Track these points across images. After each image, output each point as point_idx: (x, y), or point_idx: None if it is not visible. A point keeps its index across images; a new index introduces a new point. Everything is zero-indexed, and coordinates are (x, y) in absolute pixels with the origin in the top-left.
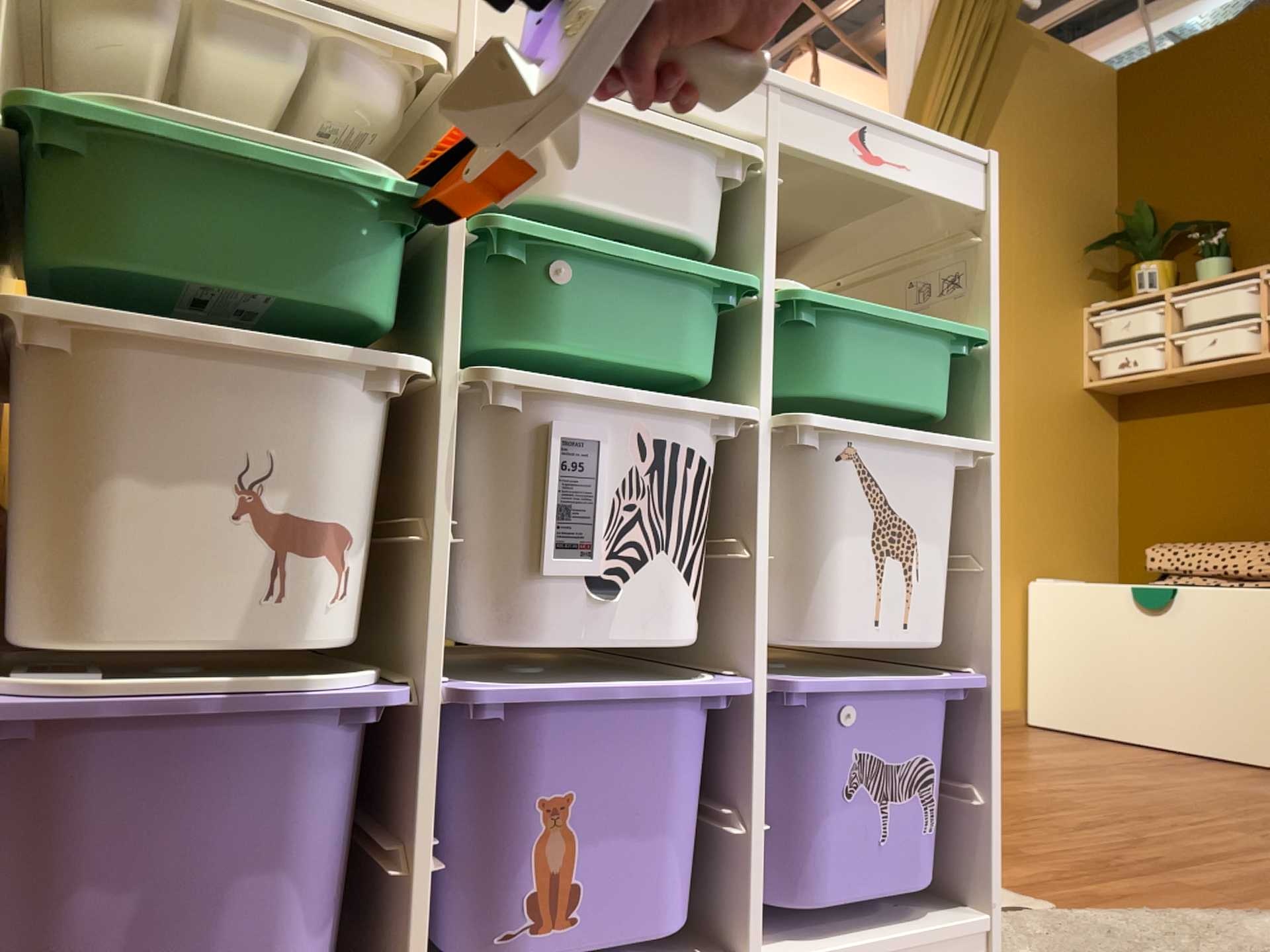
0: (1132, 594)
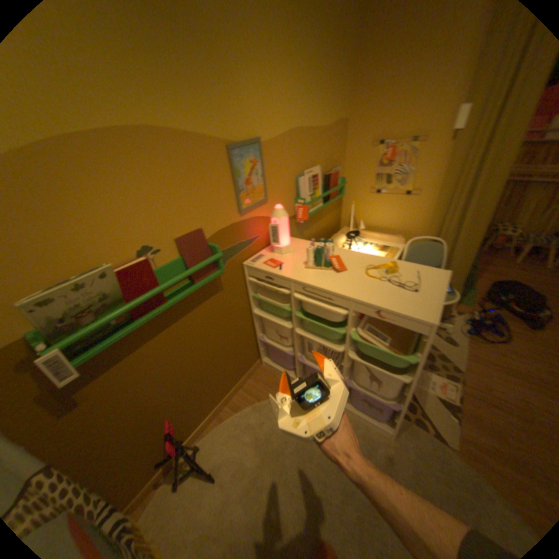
0: None
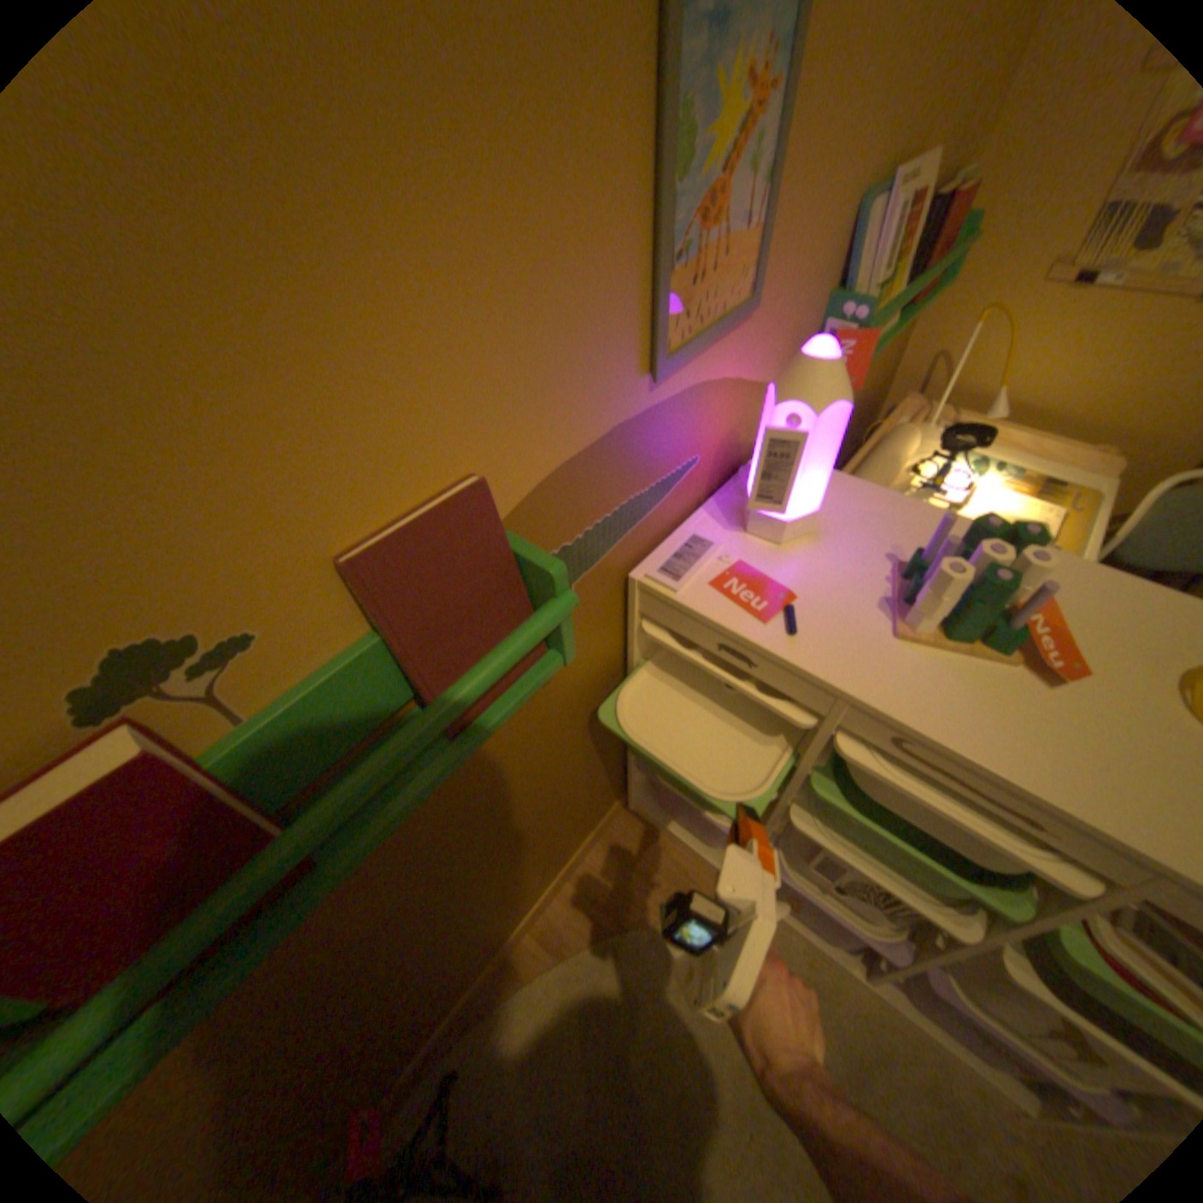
0: None
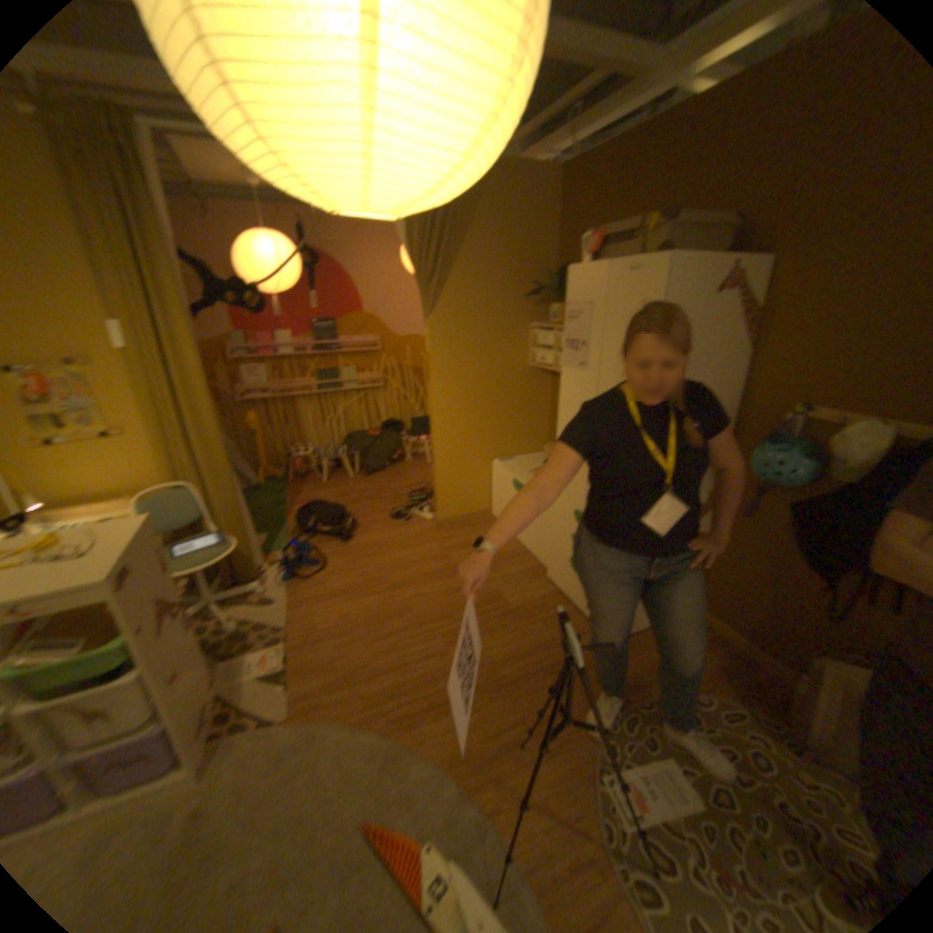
0: (513, 487)
